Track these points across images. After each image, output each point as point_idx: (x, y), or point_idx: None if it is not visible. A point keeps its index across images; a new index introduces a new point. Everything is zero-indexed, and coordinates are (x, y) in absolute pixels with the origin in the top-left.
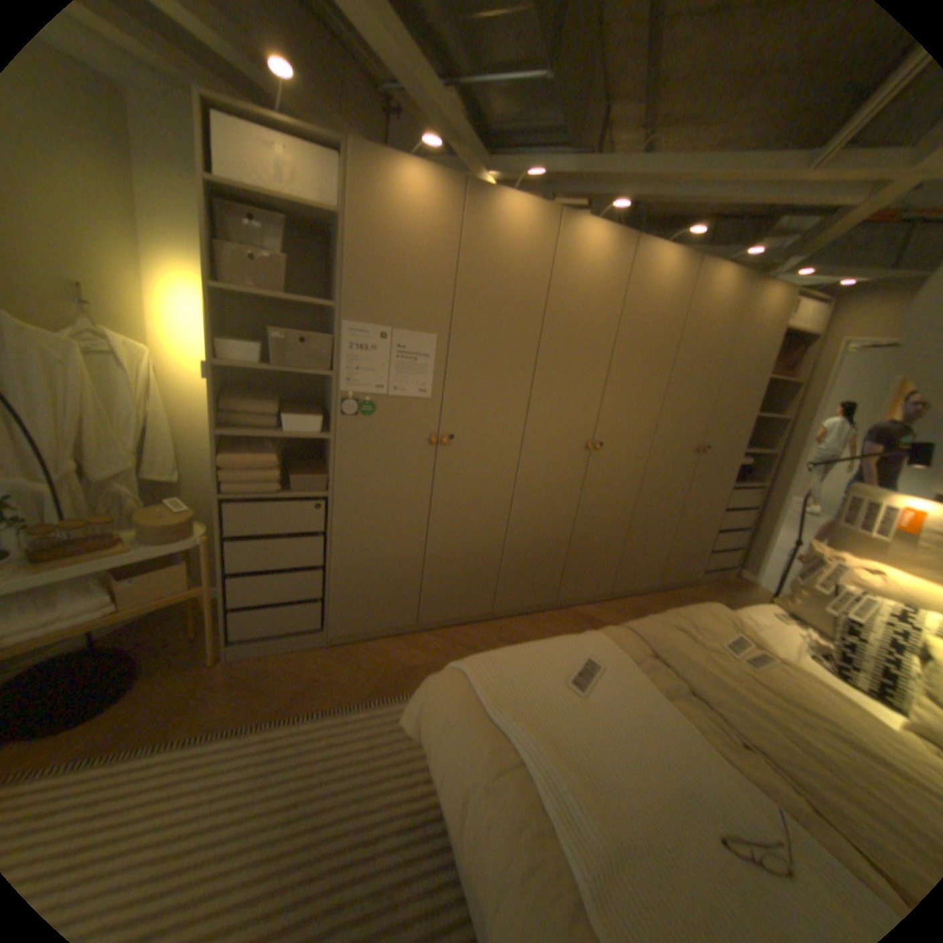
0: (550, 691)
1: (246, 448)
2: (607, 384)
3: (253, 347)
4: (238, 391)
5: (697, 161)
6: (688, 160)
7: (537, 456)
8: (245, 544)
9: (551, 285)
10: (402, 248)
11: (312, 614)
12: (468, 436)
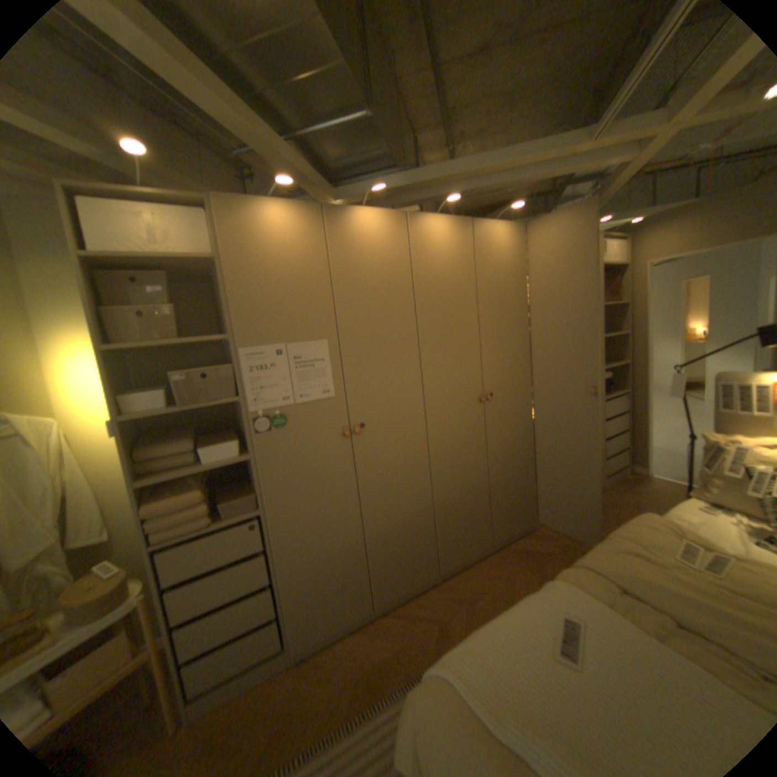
0: (544, 674)
1: (169, 489)
2: (482, 342)
3: (158, 392)
4: (152, 436)
5: (502, 154)
6: (495, 155)
7: (441, 419)
8: (186, 587)
9: (414, 274)
10: (280, 273)
11: (270, 636)
12: (377, 419)
